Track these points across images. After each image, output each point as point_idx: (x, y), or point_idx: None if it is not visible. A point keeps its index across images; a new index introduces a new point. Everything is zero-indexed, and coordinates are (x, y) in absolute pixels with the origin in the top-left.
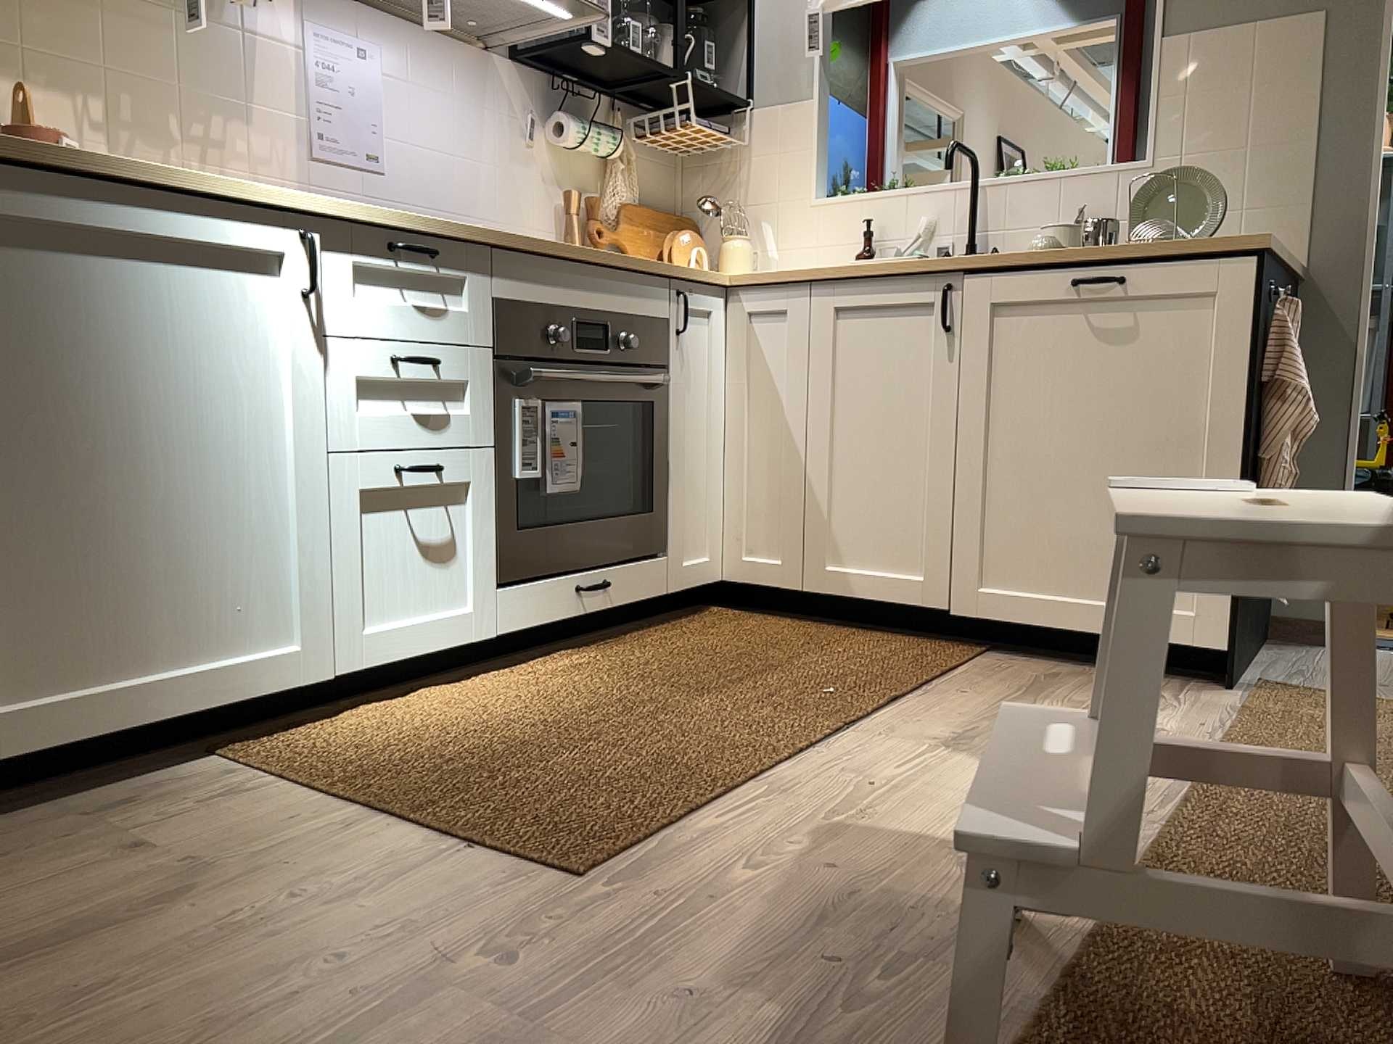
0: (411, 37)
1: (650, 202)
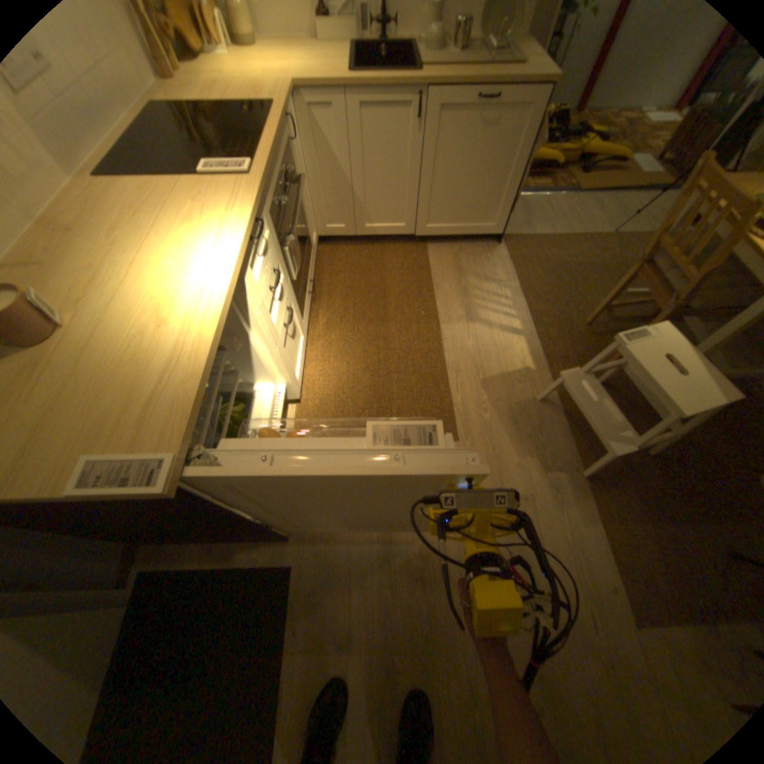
0: None
1: None
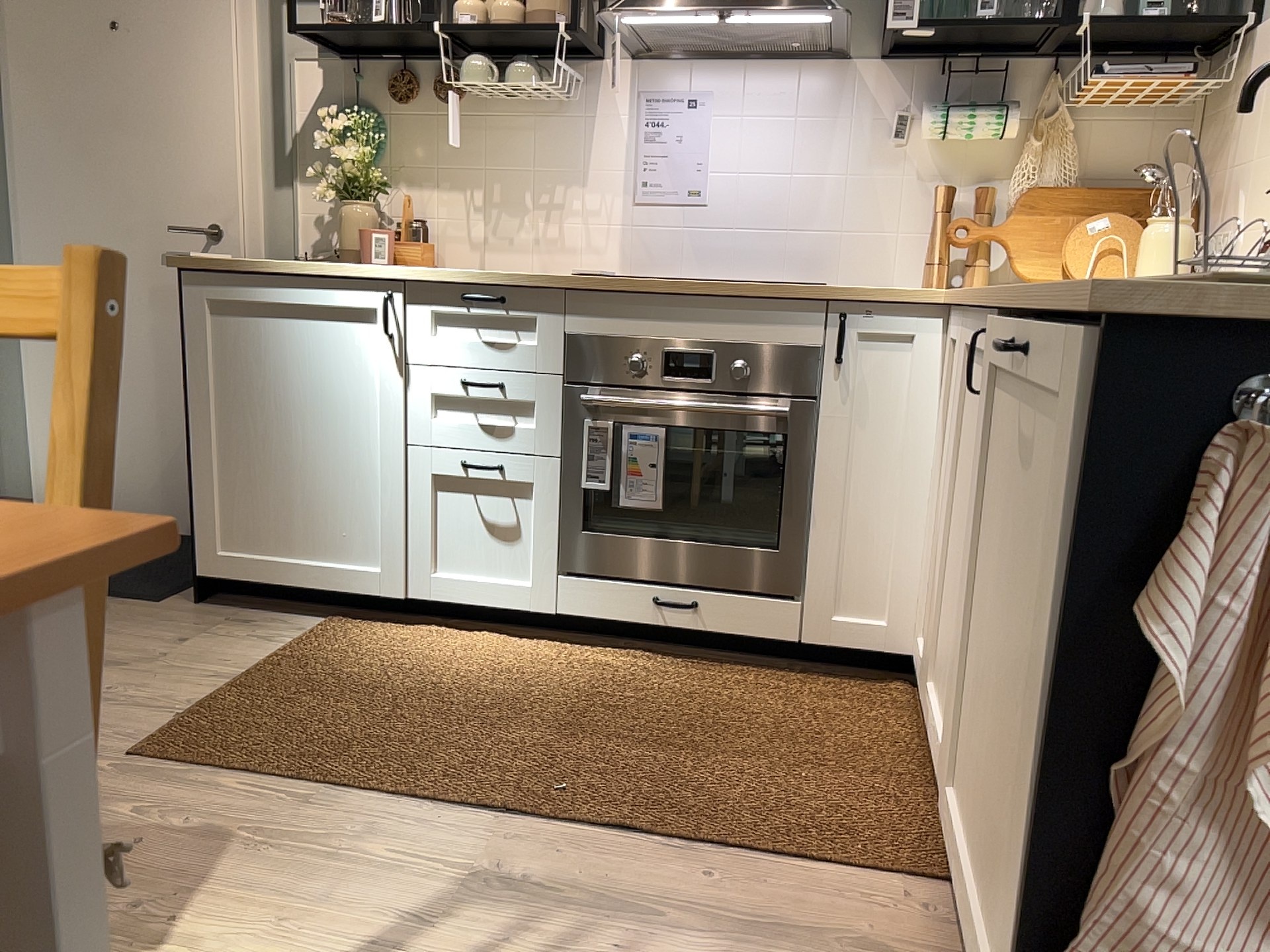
0: (745, 73)
1: (1120, 176)
